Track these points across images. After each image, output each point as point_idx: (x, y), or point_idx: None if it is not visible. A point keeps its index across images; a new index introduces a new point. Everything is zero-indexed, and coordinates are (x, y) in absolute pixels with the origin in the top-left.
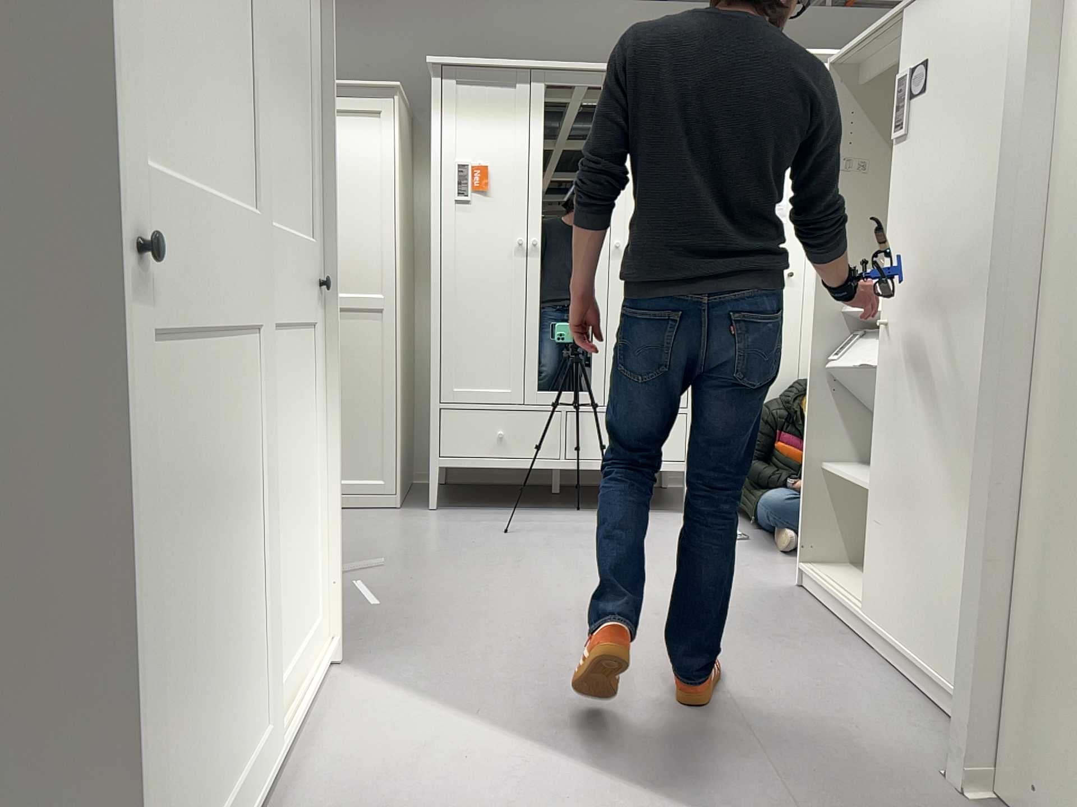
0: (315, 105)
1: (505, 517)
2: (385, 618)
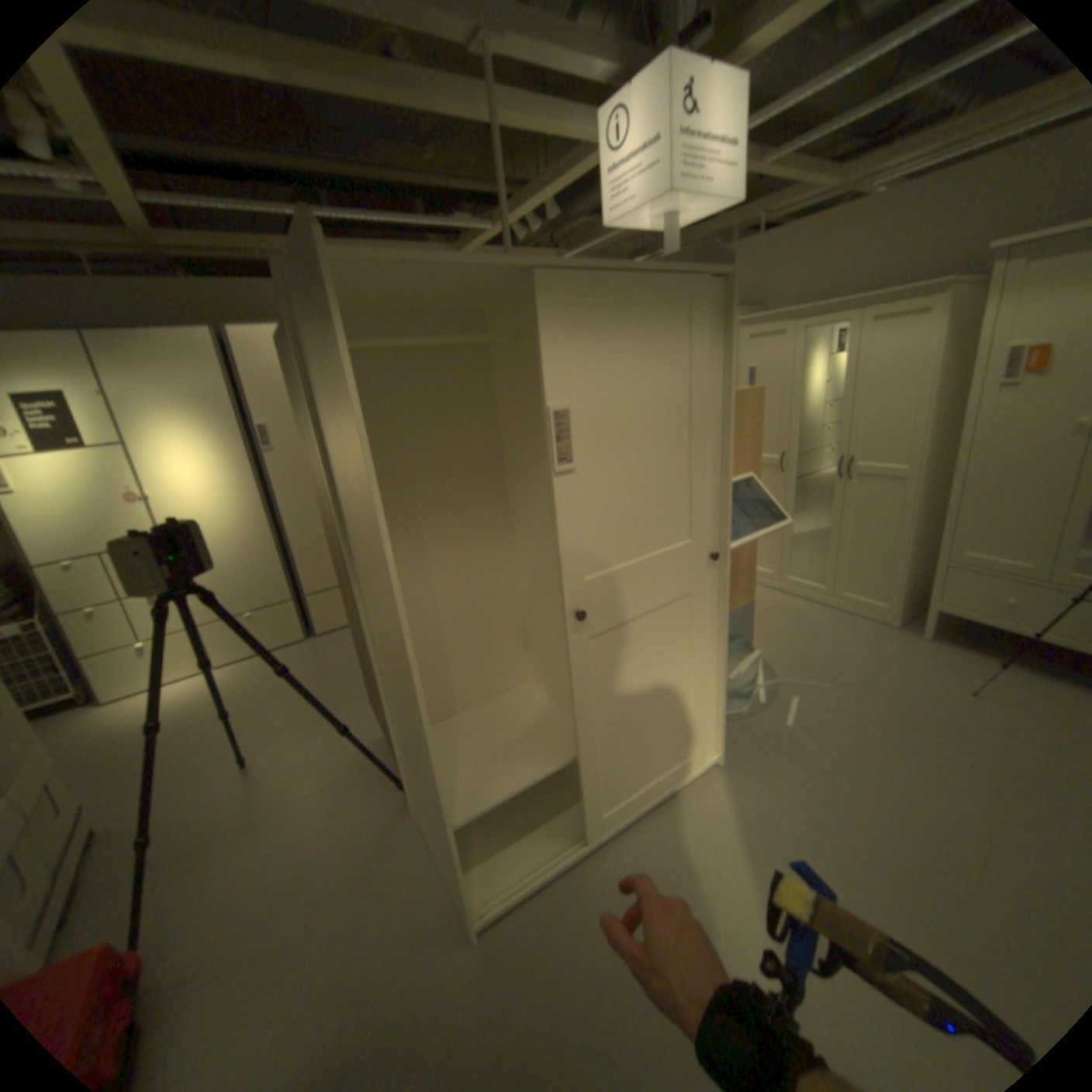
0: (715, 438)
1: (996, 675)
2: (787, 740)
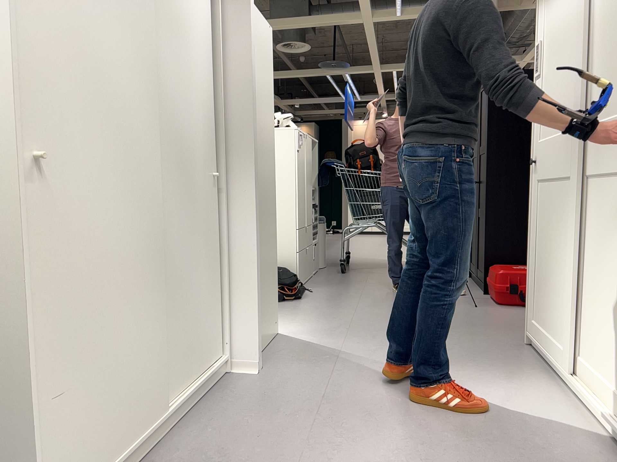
0: None
1: None
2: None
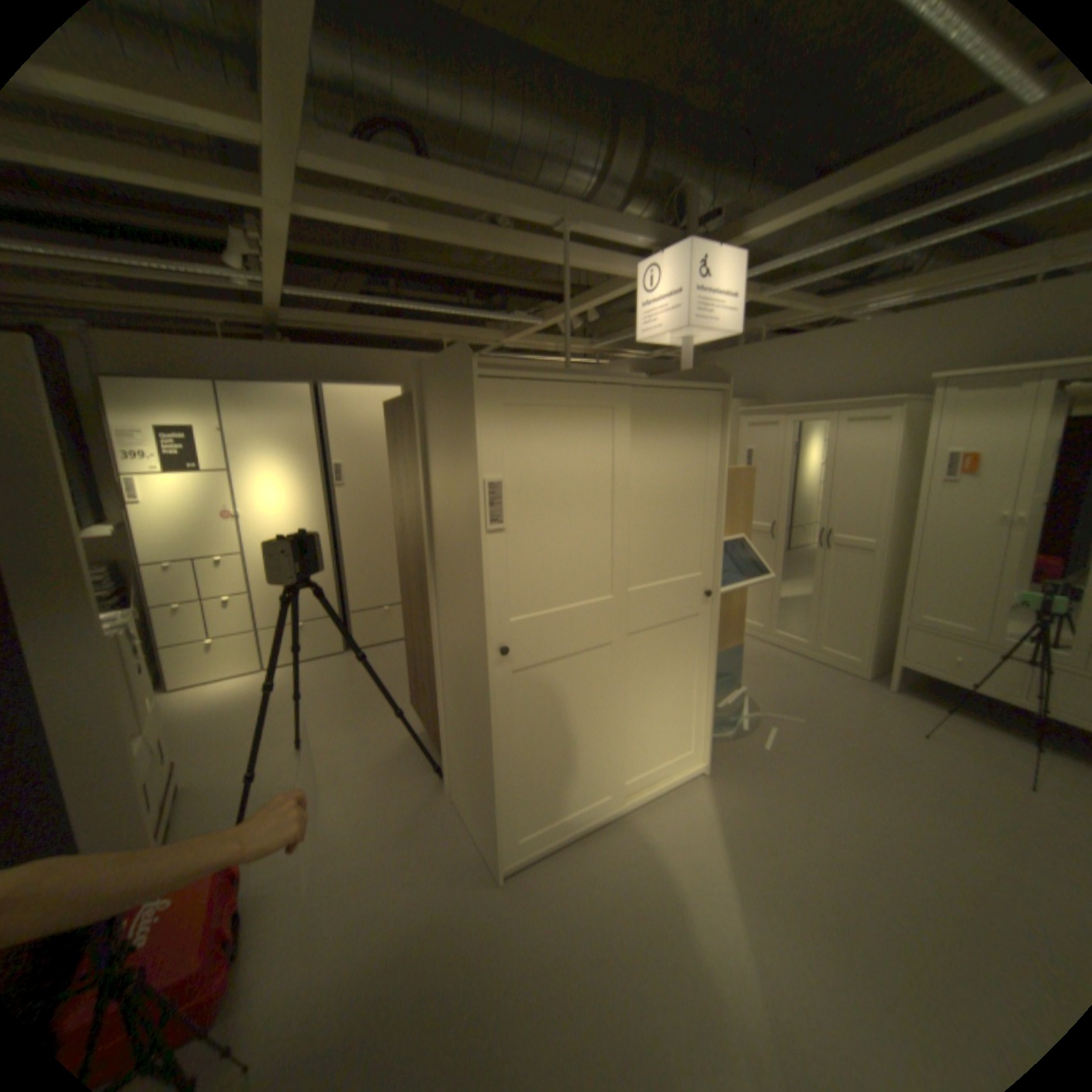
0: (713, 503)
1: (949, 724)
2: (765, 761)
